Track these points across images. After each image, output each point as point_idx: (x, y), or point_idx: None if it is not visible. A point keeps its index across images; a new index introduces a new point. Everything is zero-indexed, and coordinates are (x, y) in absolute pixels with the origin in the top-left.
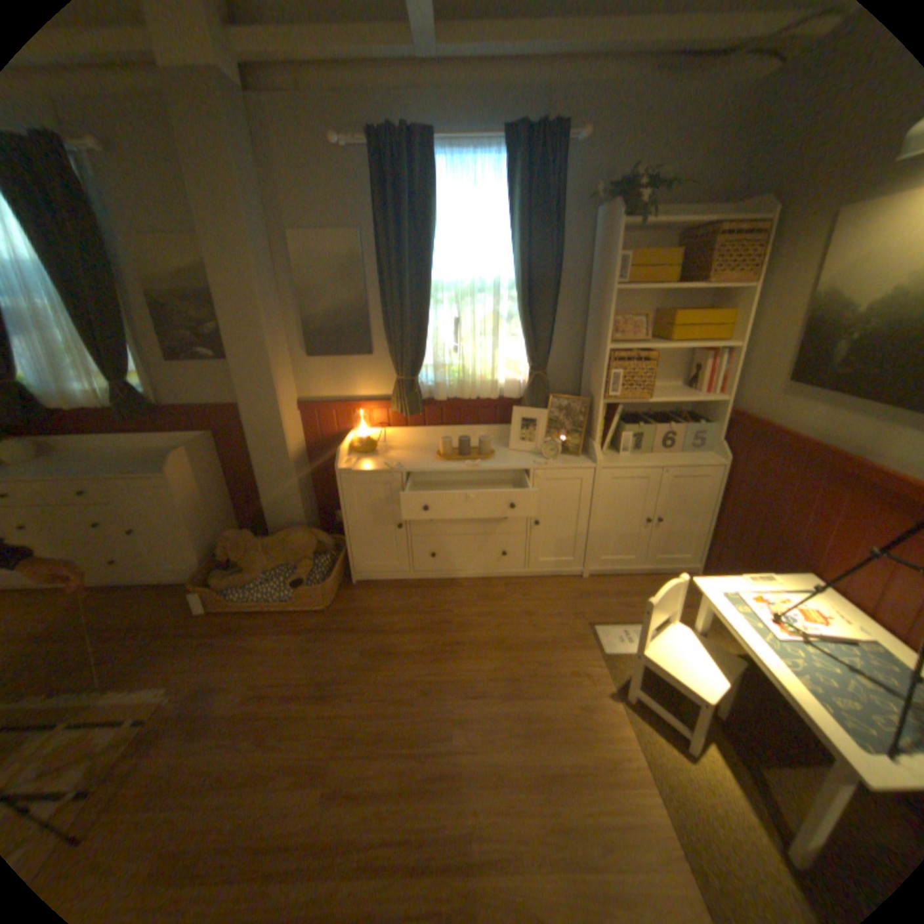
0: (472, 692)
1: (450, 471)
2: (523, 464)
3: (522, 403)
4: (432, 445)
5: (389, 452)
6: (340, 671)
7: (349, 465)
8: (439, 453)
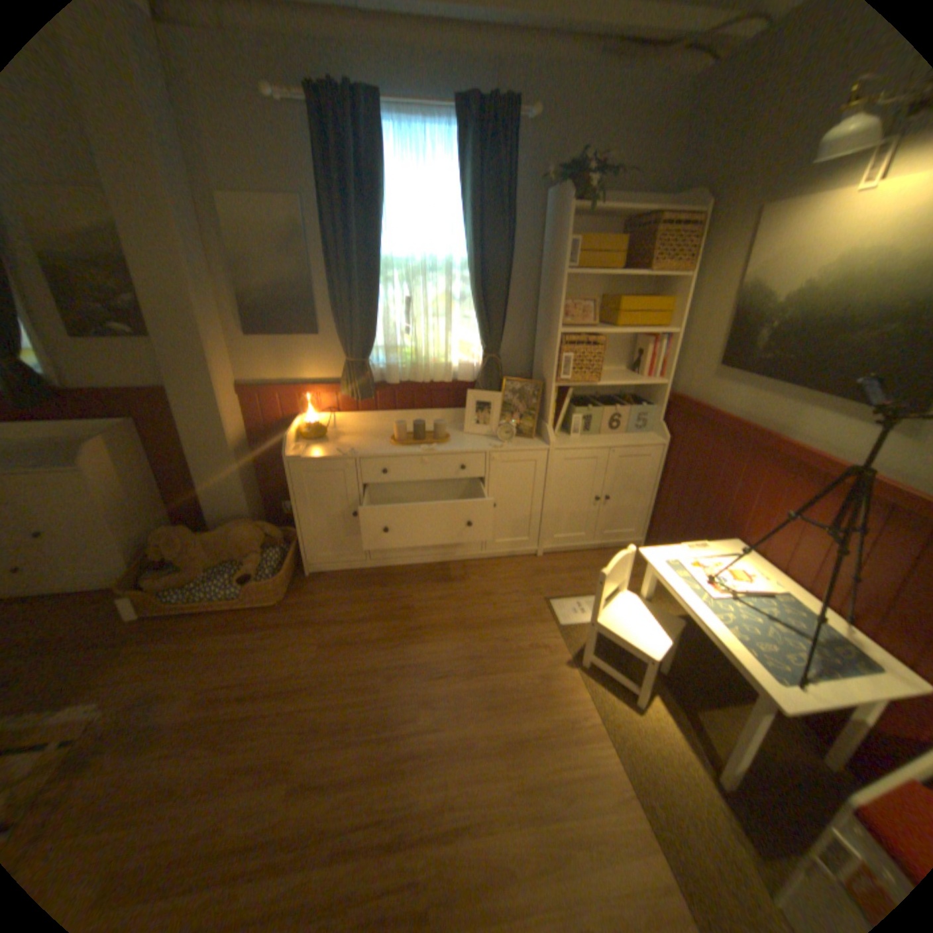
0: (436, 672)
1: (405, 456)
2: (479, 447)
3: (475, 387)
4: (385, 430)
5: (340, 438)
6: (298, 665)
7: (297, 453)
8: (393, 438)
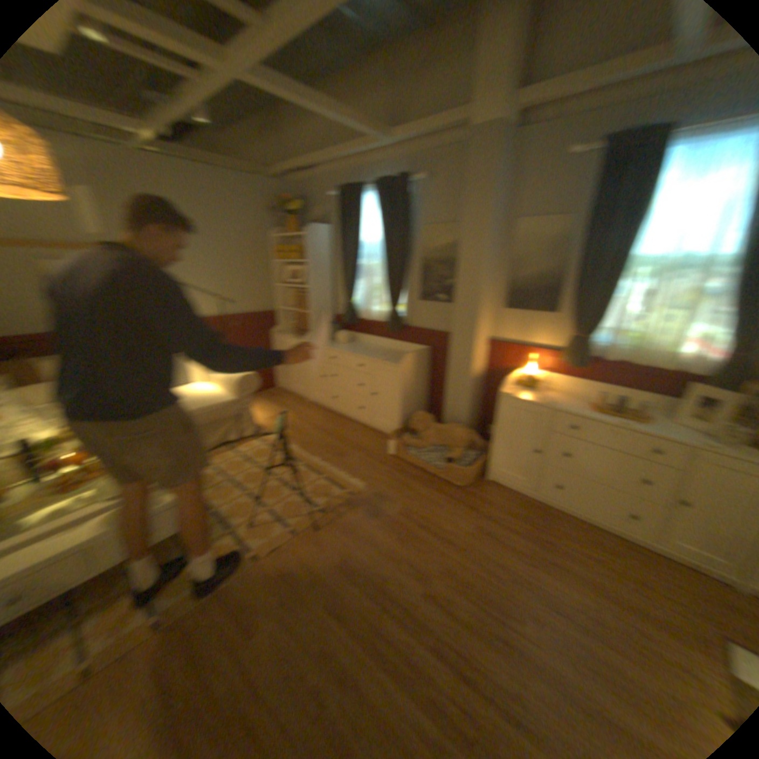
0: (556, 607)
1: (597, 421)
2: (686, 439)
3: (707, 382)
4: (588, 397)
5: (546, 392)
6: (458, 531)
7: (510, 392)
8: (592, 405)
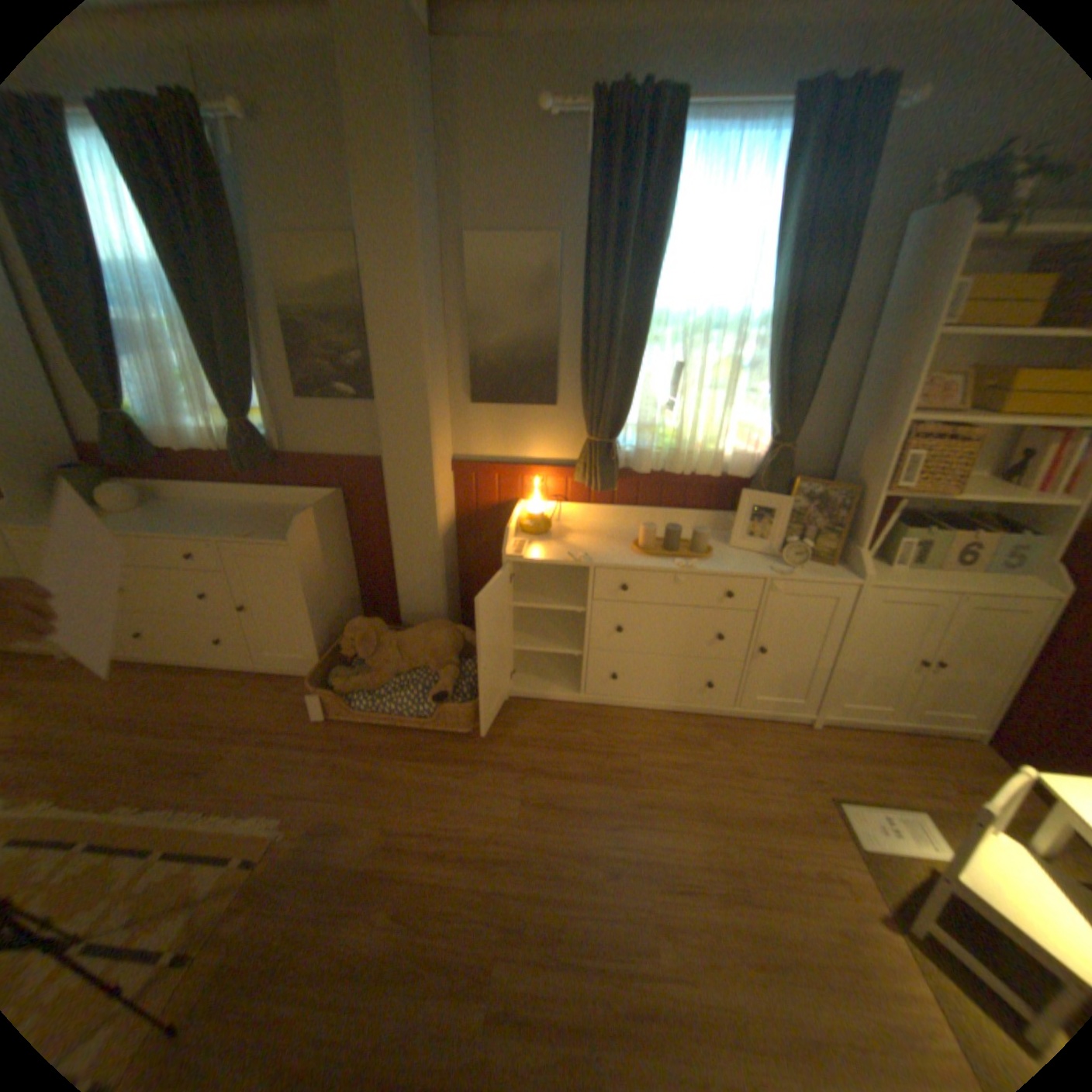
0: (679, 883)
1: (654, 570)
2: (757, 570)
3: (752, 485)
4: (621, 530)
5: (567, 536)
6: (498, 825)
7: (519, 551)
8: (634, 544)
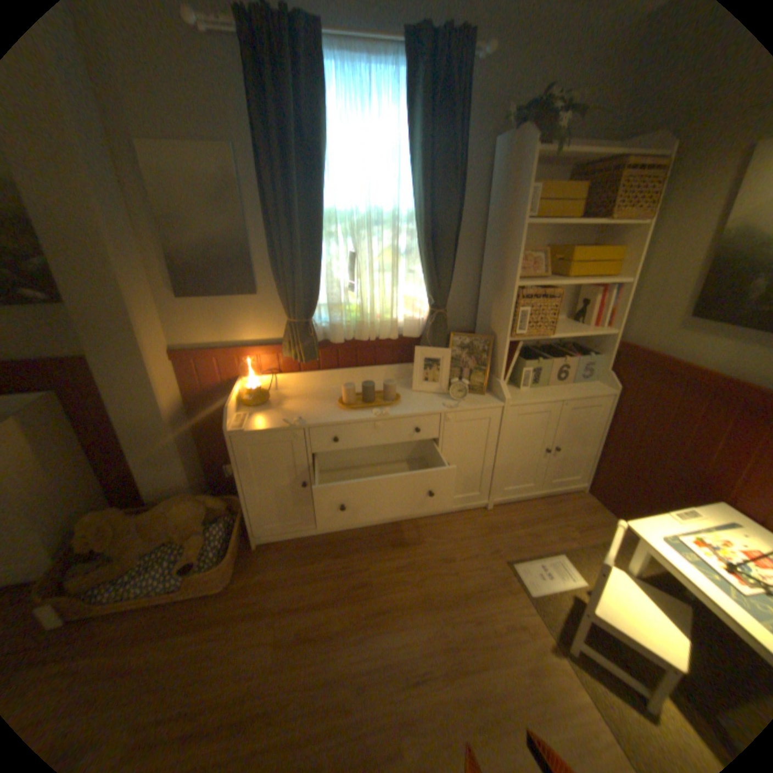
0: (411, 677)
1: (358, 422)
2: (433, 407)
3: (421, 342)
4: (329, 390)
5: (284, 403)
6: (252, 679)
7: (240, 425)
8: (340, 401)
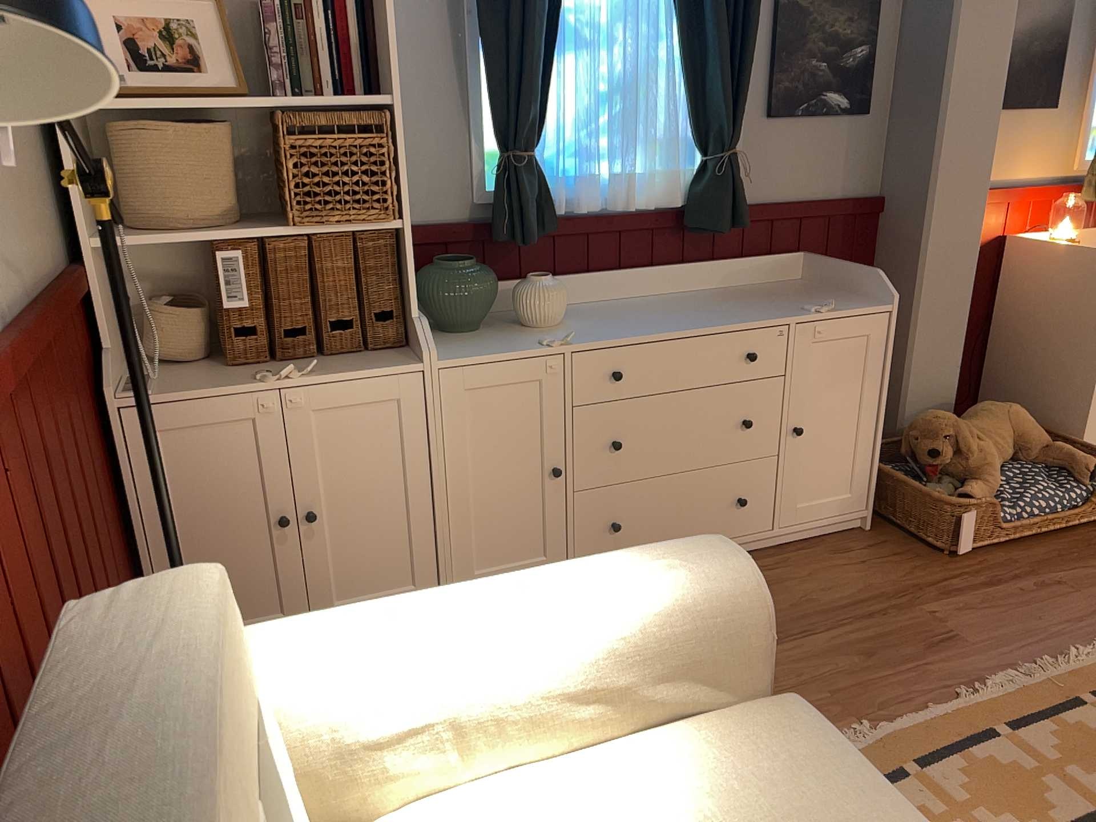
0: None
1: None
2: None
3: None
4: None
5: None
6: None
7: None
8: None
